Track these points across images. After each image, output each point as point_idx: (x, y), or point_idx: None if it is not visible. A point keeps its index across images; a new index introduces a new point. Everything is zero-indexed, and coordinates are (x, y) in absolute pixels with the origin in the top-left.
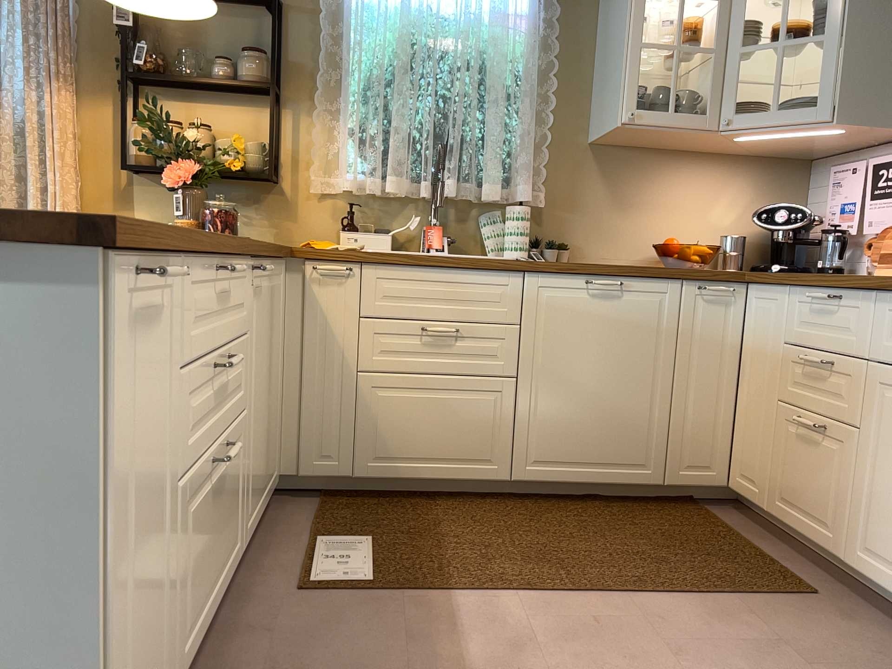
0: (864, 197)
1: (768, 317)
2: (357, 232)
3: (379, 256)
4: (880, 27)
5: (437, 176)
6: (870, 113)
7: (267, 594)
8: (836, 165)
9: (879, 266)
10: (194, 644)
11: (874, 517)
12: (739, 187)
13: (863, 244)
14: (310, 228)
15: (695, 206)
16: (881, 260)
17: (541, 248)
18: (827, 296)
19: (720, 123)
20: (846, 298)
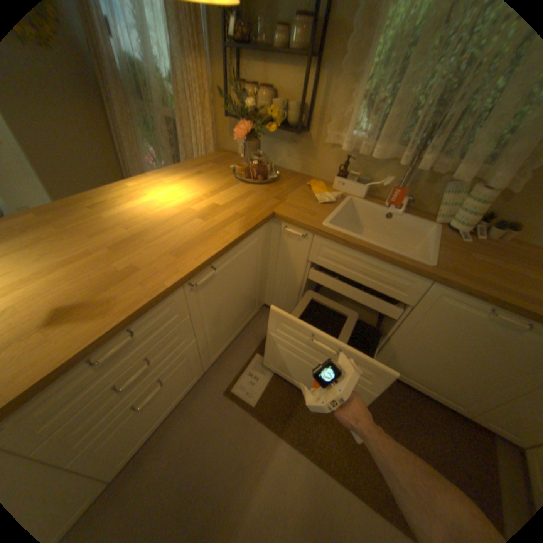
0: None
1: None
2: (345, 180)
3: (326, 233)
4: None
5: (423, 145)
6: None
7: (213, 389)
8: None
9: None
10: (145, 440)
11: None
12: None
13: None
14: (321, 165)
15: None
16: None
17: (493, 220)
18: None
19: None
20: None
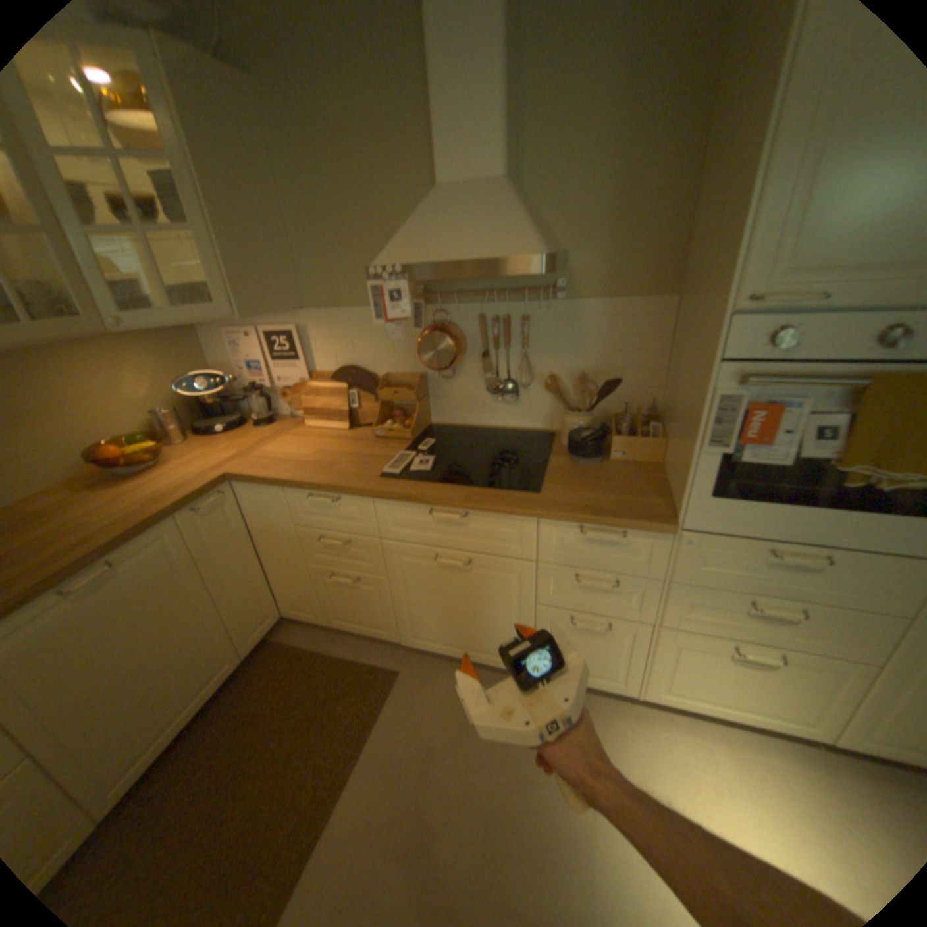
0: (260, 352)
1: (266, 506)
2: None
3: None
4: (236, 217)
5: None
6: (260, 303)
7: None
8: (221, 323)
9: (306, 417)
10: None
11: (414, 620)
12: (137, 357)
13: (274, 389)
14: None
15: (100, 391)
16: (305, 411)
17: None
18: (329, 500)
19: (102, 320)
20: (345, 497)
